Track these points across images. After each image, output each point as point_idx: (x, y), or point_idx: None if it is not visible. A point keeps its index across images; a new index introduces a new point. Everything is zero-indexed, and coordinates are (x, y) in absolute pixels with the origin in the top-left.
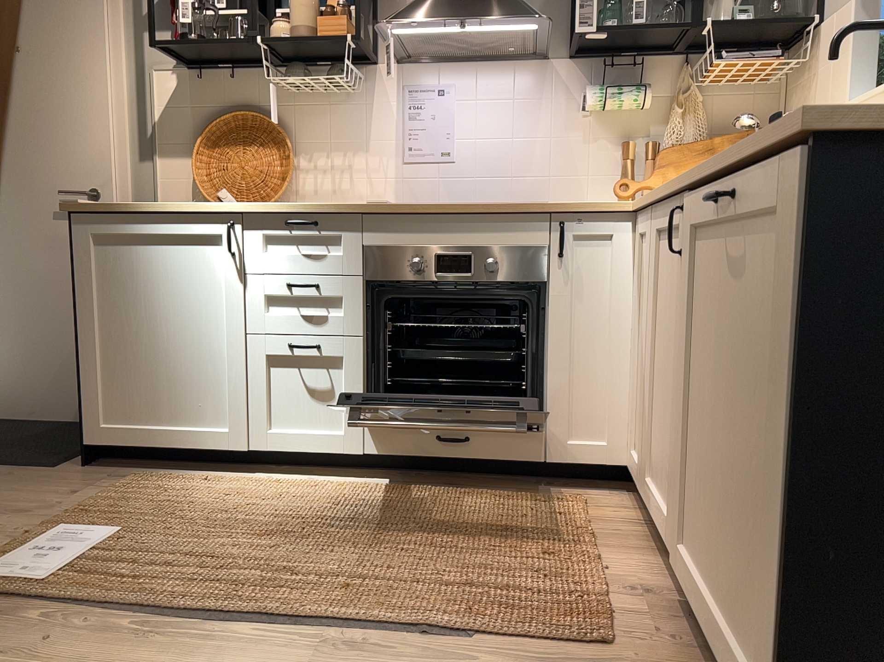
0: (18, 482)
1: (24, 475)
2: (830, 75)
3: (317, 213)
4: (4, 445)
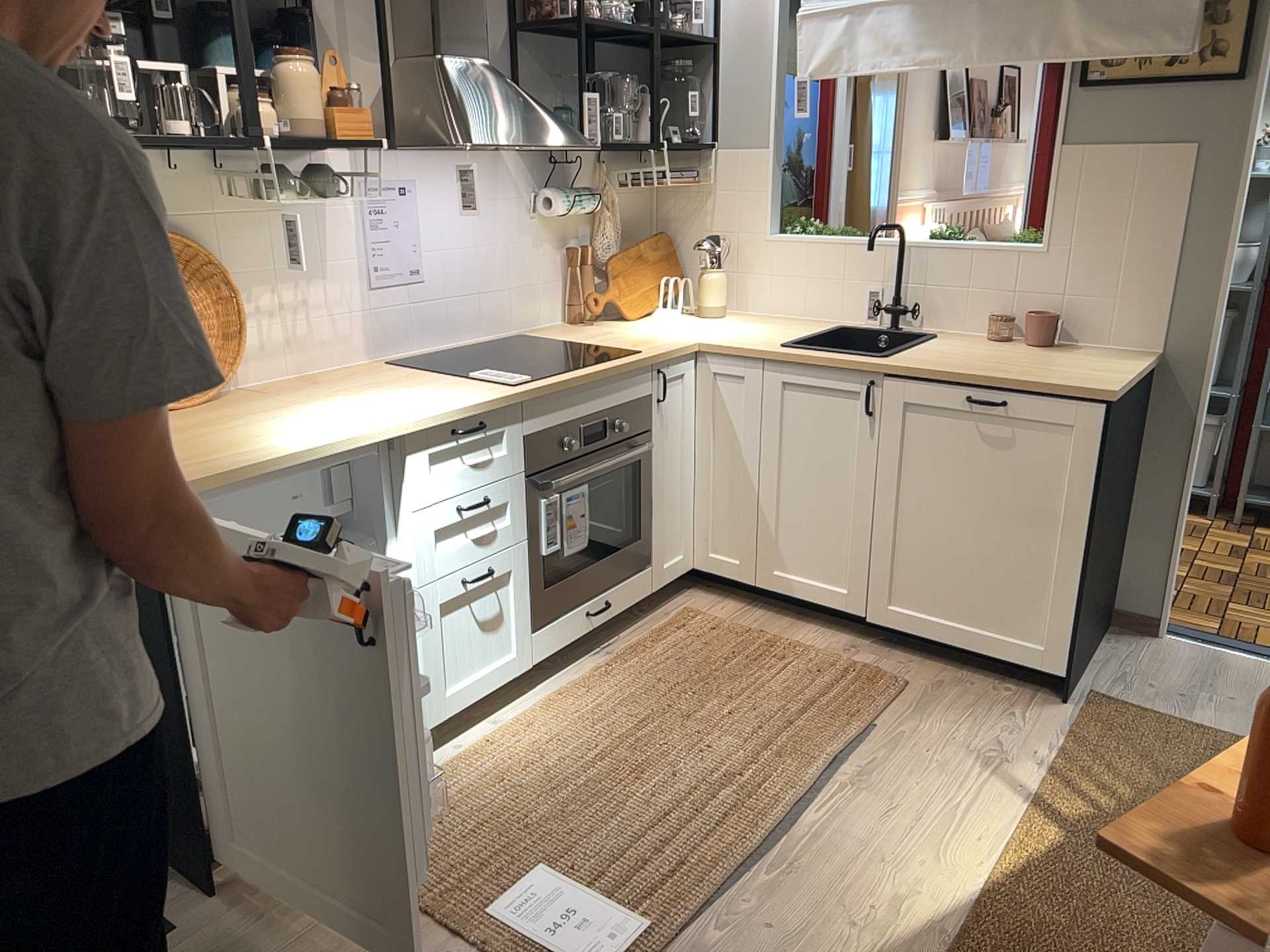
0: None
1: None
2: (741, 202)
3: (484, 412)
4: None
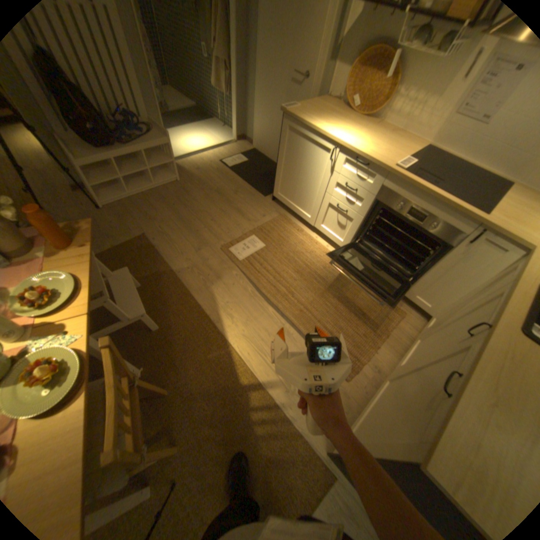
0: (254, 201)
1: (256, 197)
2: None
3: (370, 162)
4: (258, 175)
